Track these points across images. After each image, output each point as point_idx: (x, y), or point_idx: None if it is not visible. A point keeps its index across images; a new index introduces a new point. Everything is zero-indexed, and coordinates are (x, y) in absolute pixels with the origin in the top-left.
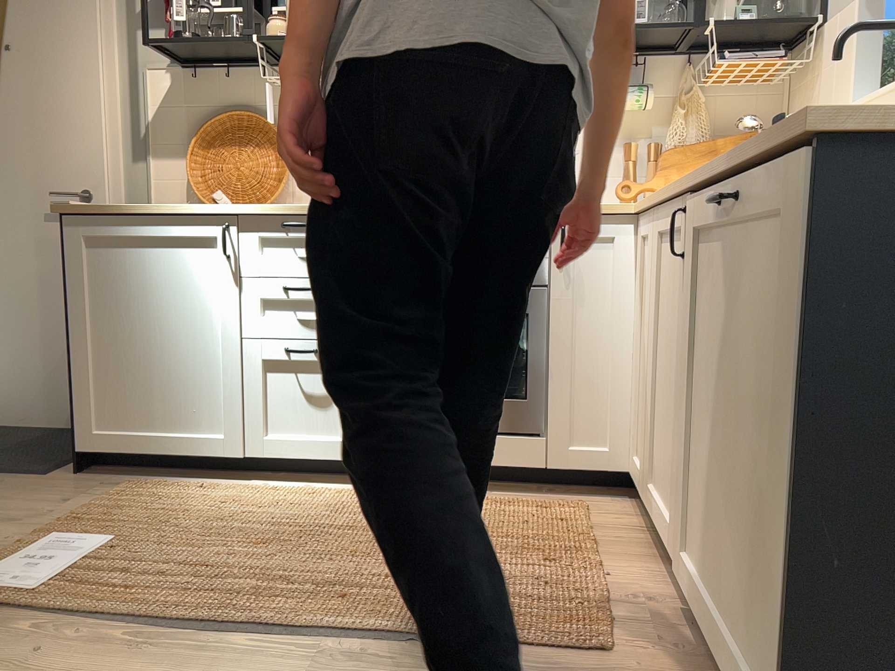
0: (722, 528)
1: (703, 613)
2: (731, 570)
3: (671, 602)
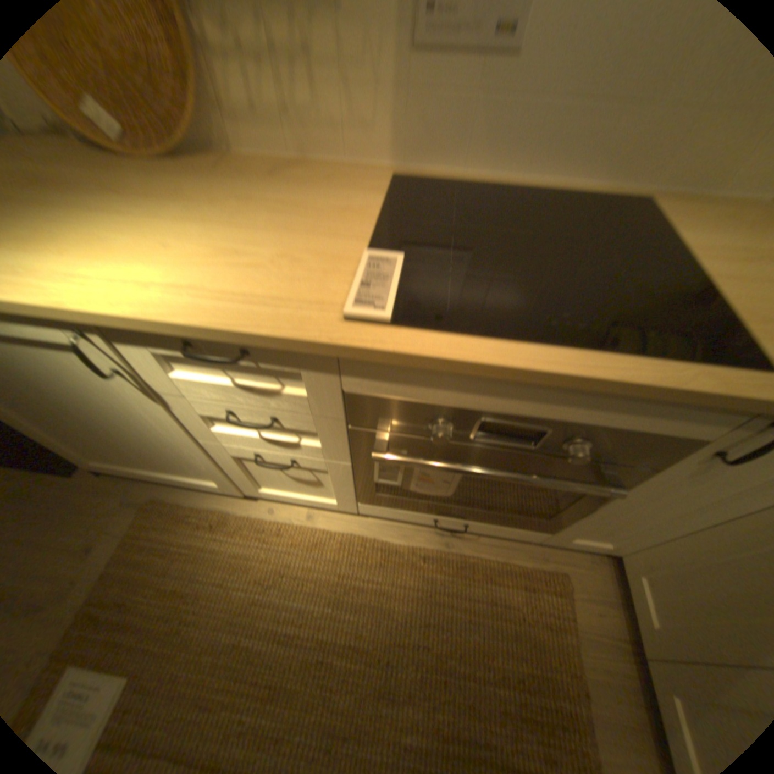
0: None
1: None
2: None
3: None
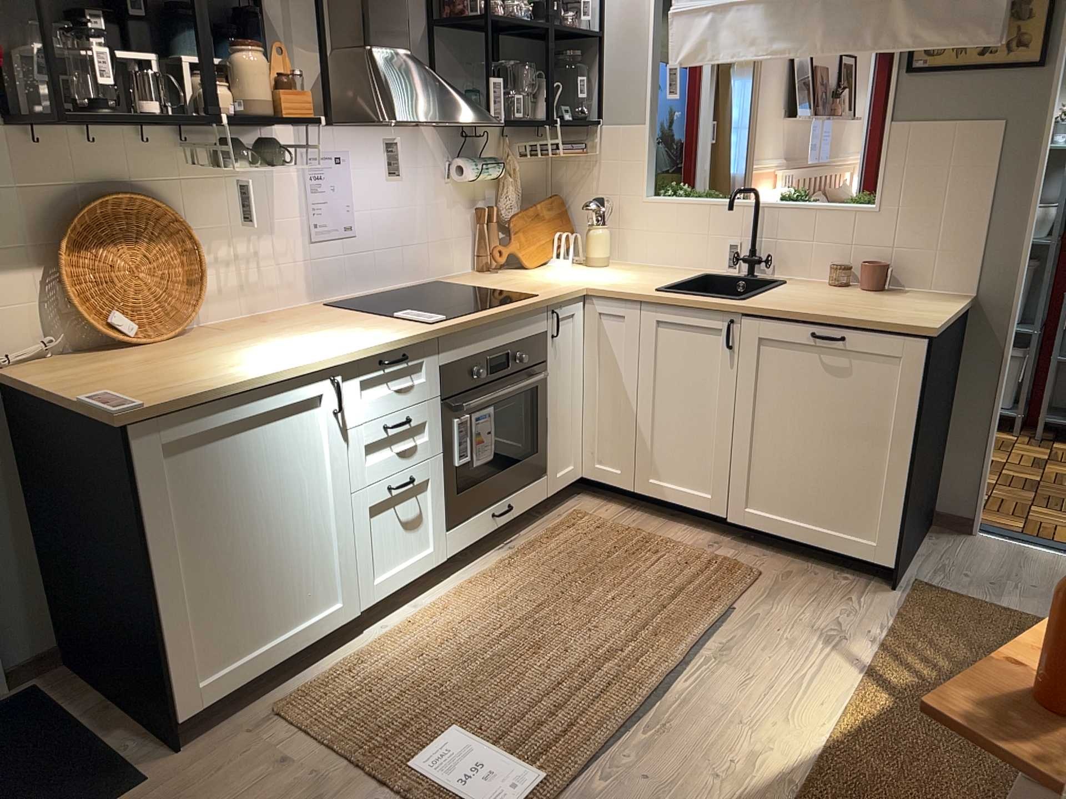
0: (797, 487)
1: (777, 531)
2: (812, 504)
3: (719, 539)
